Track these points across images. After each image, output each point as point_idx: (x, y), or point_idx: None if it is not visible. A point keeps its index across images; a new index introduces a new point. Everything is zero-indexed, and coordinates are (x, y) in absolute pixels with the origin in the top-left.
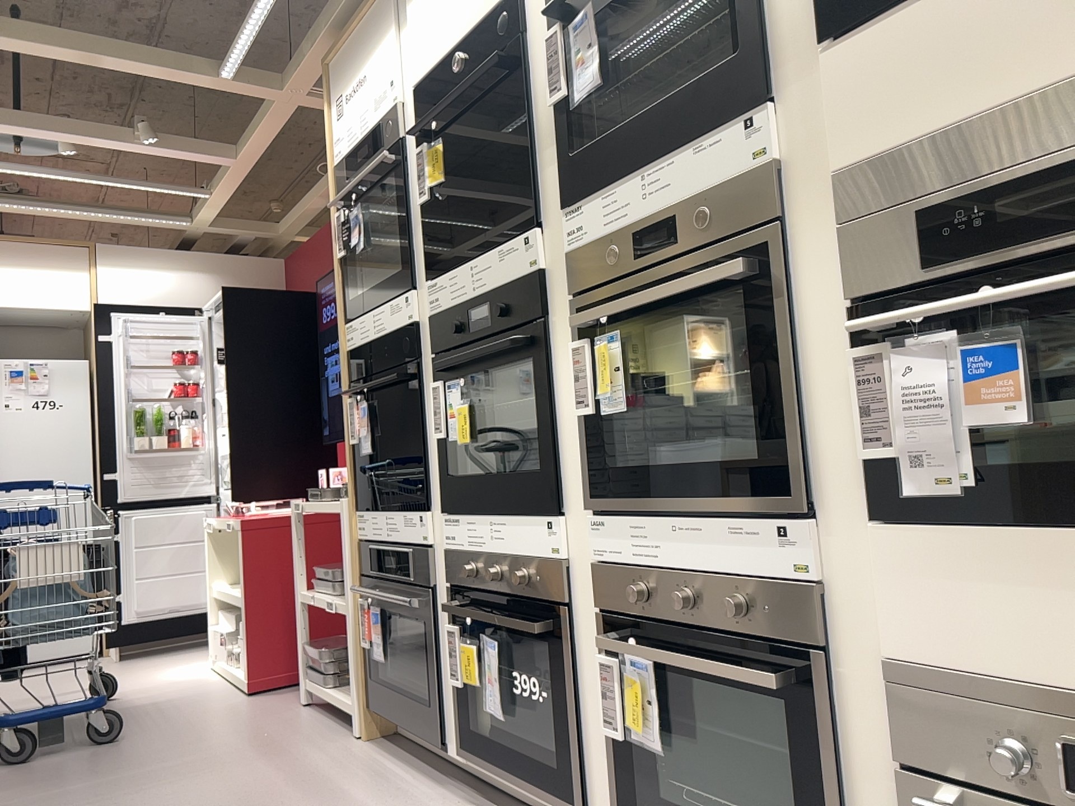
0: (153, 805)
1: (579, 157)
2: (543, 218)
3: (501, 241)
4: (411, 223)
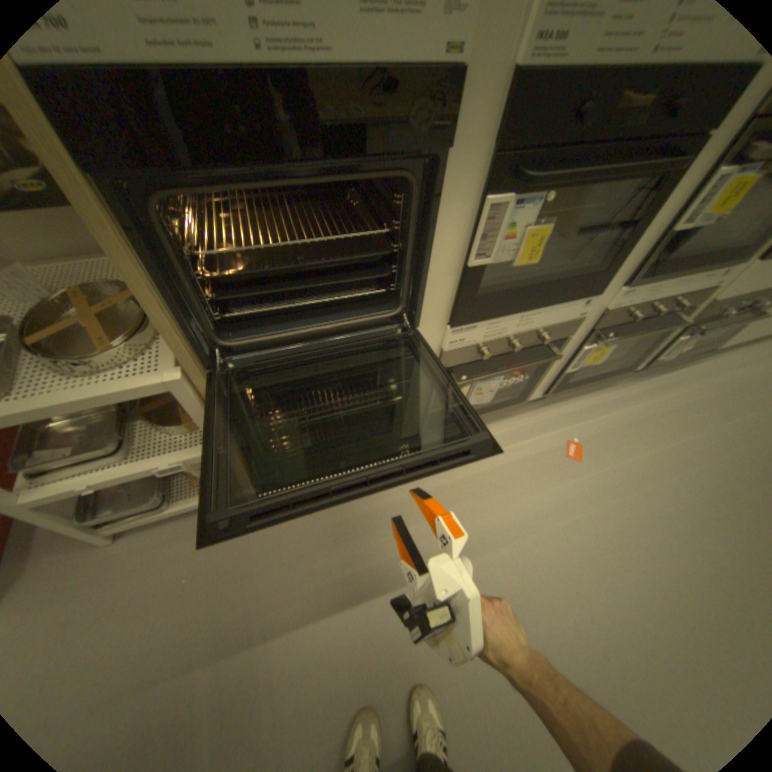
0: (318, 679)
1: None
2: None
3: None
4: None
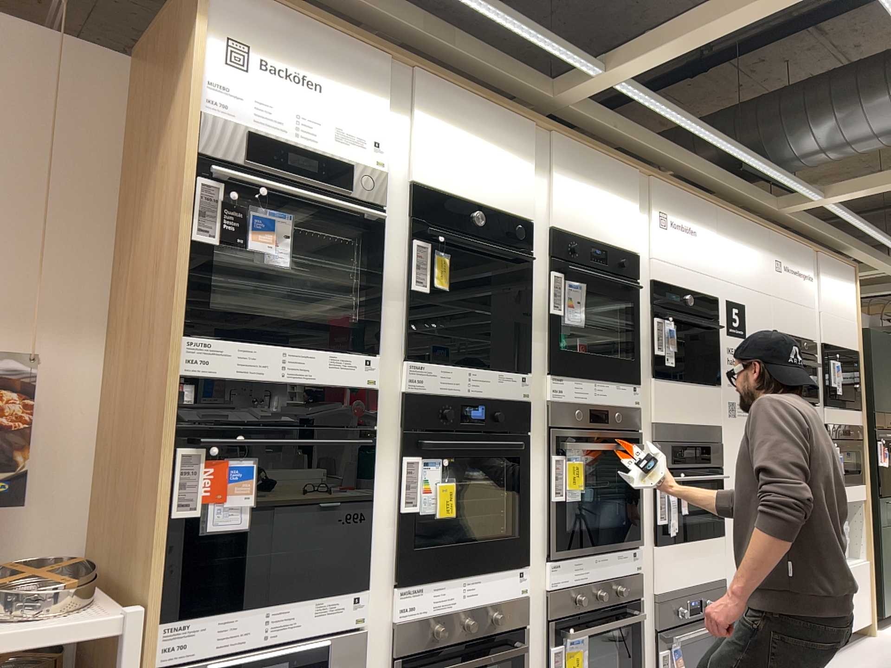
0: None
1: (560, 352)
2: (527, 369)
3: (497, 367)
4: (385, 294)
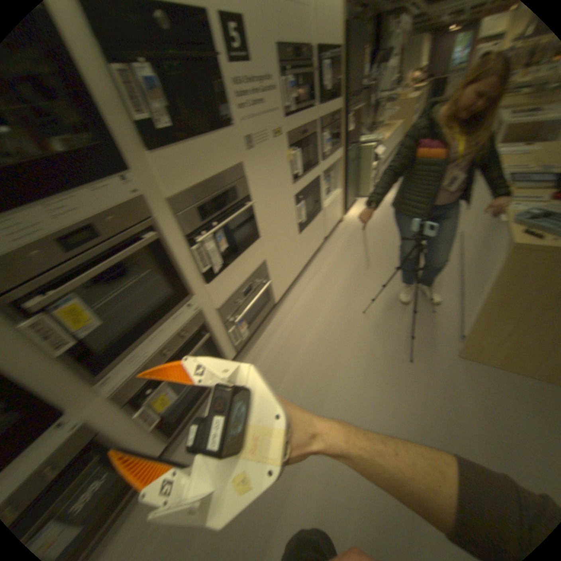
0: None
1: None
2: None
3: None
4: None
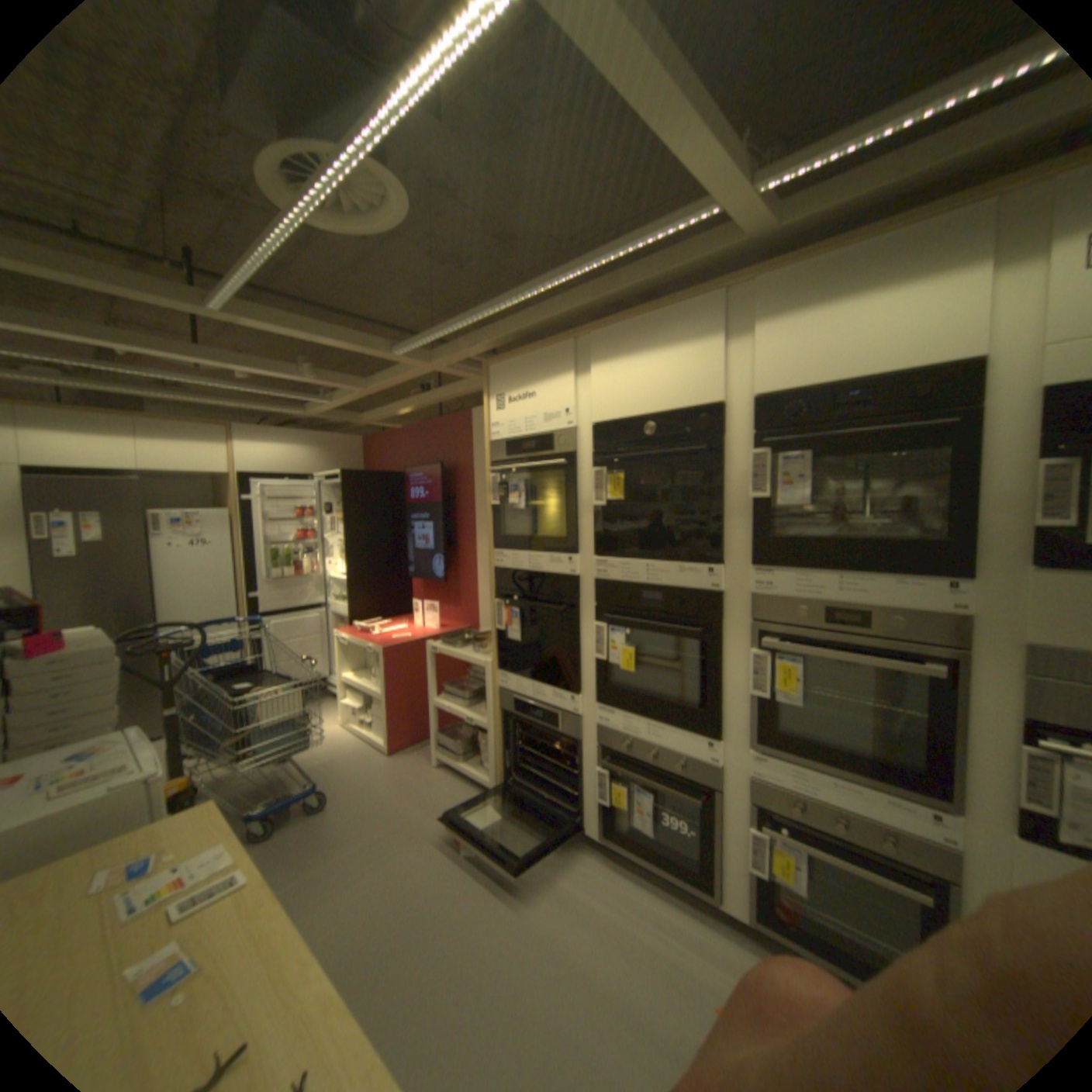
0: (398, 885)
1: (776, 541)
2: (727, 562)
3: (682, 561)
4: (578, 512)
